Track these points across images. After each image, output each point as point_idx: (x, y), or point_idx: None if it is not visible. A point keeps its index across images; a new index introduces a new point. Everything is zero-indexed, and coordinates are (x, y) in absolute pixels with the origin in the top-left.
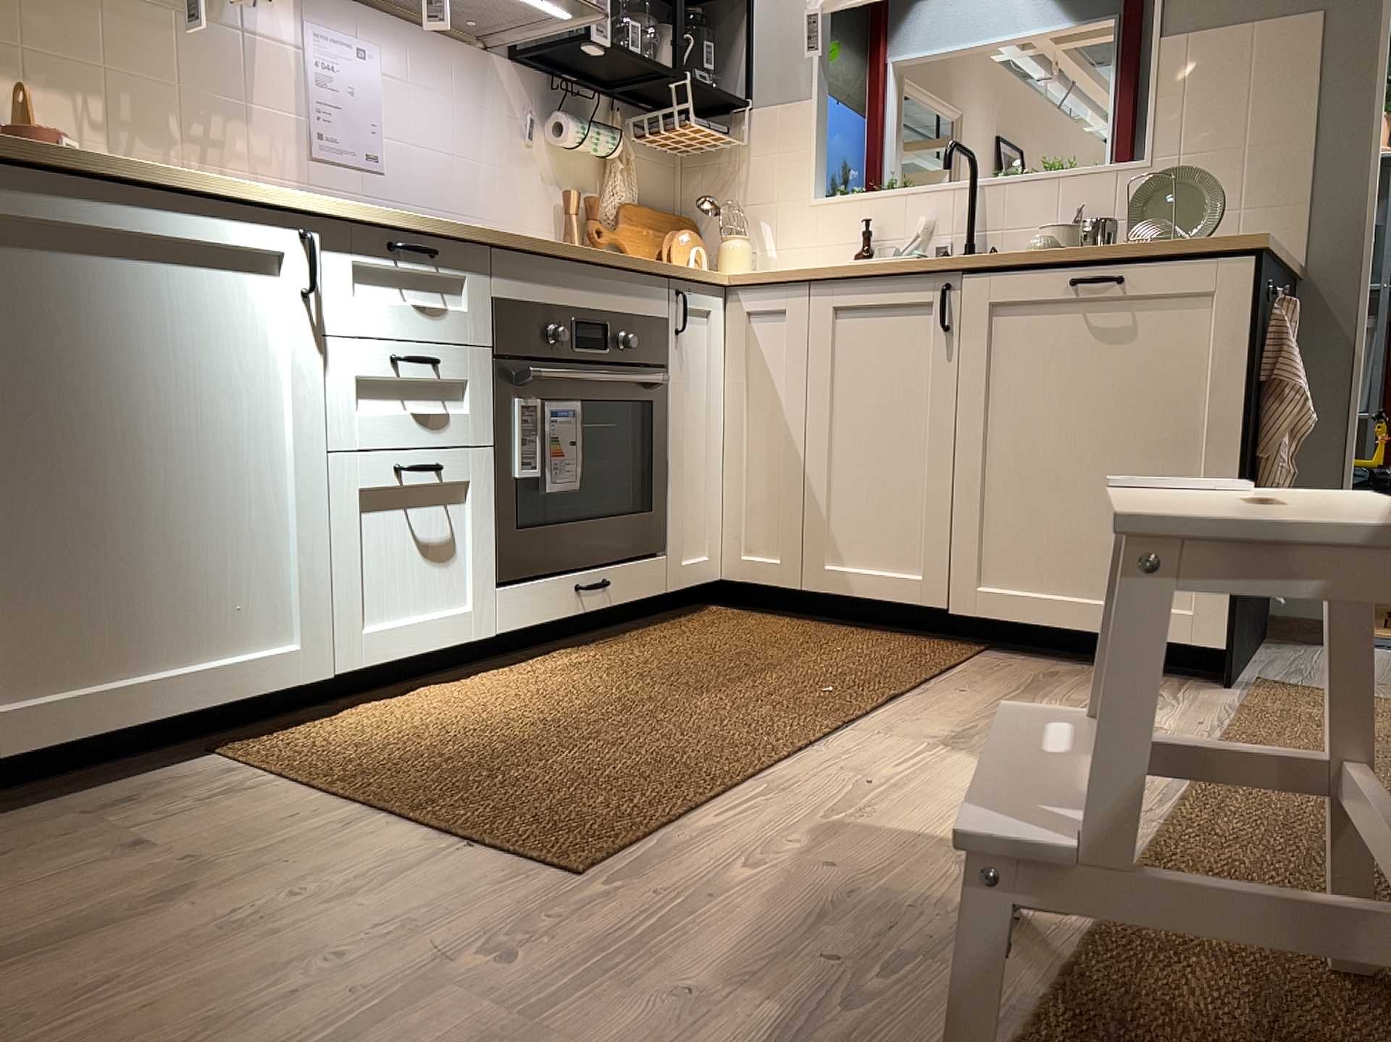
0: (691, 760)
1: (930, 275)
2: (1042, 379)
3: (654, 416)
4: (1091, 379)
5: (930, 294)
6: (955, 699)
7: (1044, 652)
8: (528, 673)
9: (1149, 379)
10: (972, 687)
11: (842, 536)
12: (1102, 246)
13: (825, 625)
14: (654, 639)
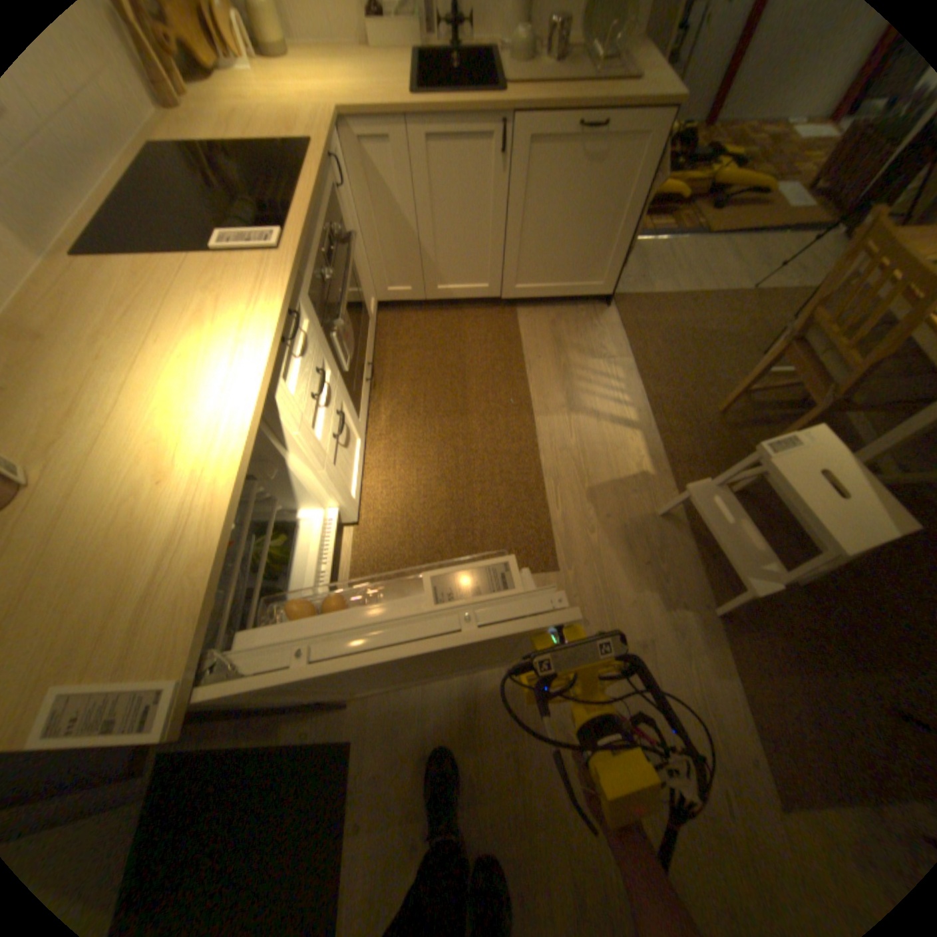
0: (517, 477)
1: (493, 112)
2: (555, 183)
3: (348, 258)
4: (580, 182)
5: (492, 126)
6: (549, 373)
7: (537, 303)
8: (383, 439)
9: (609, 181)
10: (545, 358)
11: (443, 273)
12: (599, 92)
13: (438, 312)
14: (394, 373)
